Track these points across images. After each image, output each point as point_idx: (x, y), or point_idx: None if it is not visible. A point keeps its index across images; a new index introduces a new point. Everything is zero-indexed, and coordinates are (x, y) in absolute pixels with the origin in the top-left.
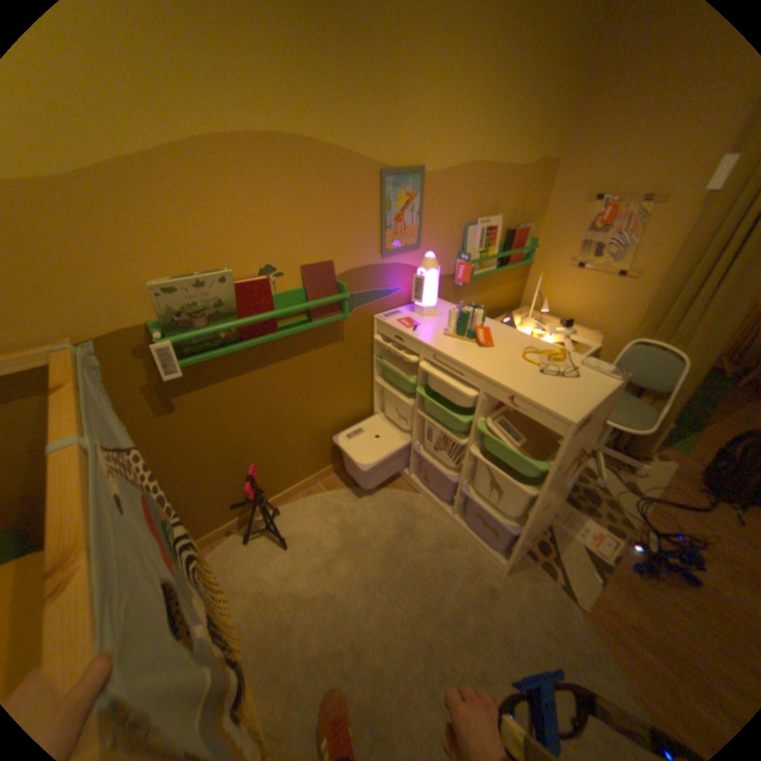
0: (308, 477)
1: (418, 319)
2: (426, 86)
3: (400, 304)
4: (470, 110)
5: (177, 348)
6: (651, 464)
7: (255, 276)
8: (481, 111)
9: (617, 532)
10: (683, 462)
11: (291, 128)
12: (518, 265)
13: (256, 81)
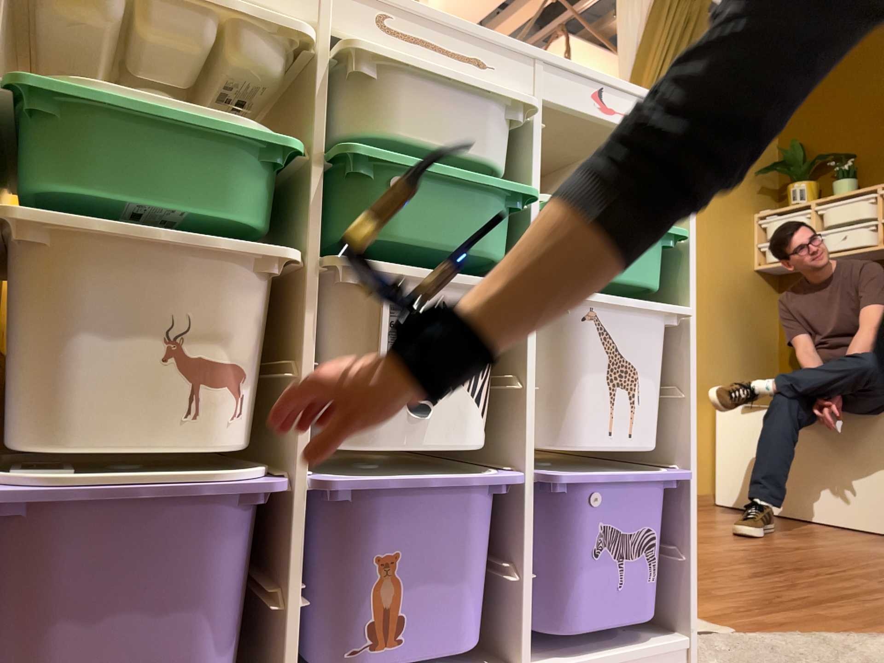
0: None
1: None
2: None
3: None
4: None
5: None
6: None
7: None
8: None
9: None
10: None
11: None
12: None
13: None
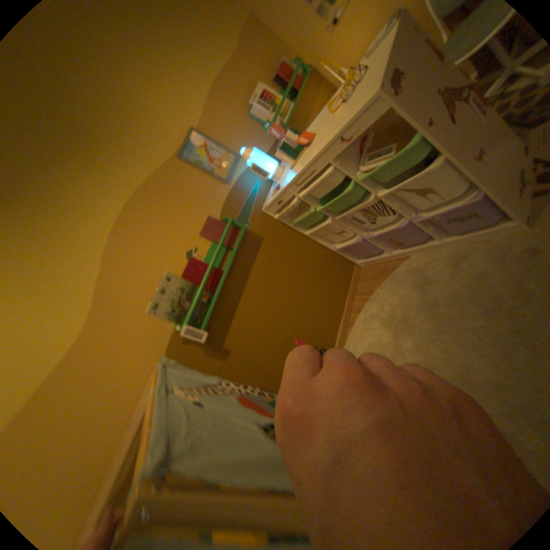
0: (341, 318)
1: (279, 181)
2: (148, 101)
3: (268, 188)
4: (177, 75)
5: (193, 323)
6: None
7: (187, 261)
8: (182, 68)
9: None
10: None
11: (126, 194)
12: (305, 82)
13: (97, 198)
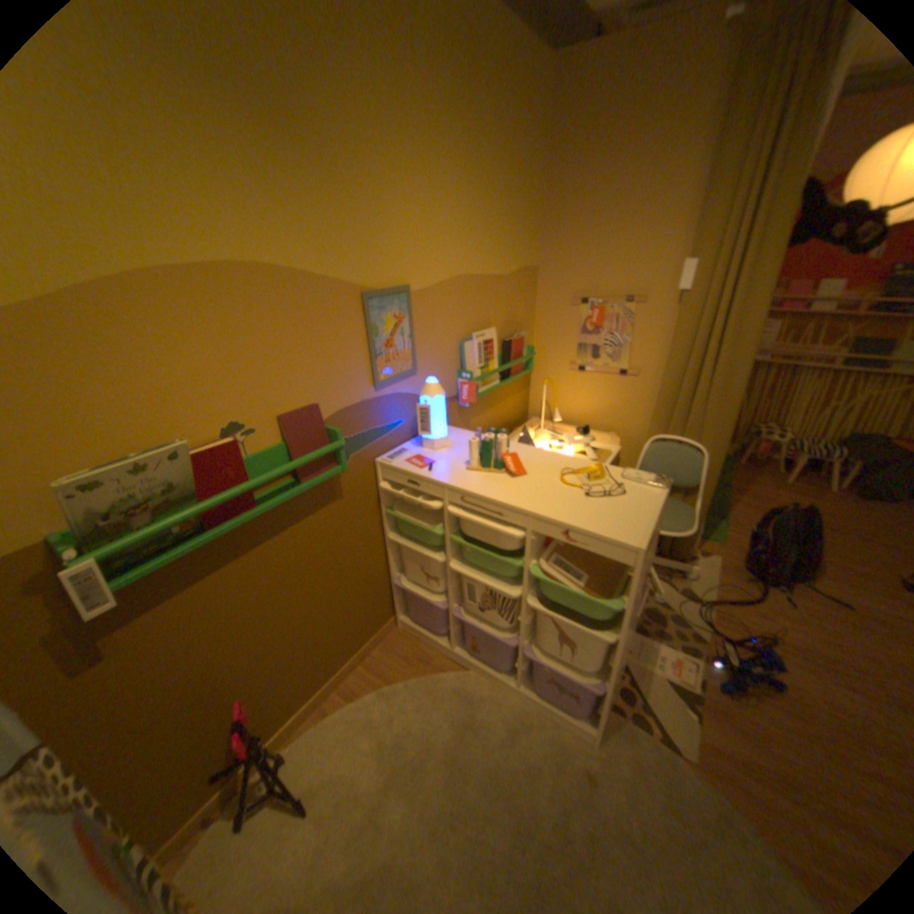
0: (316, 692)
1: (431, 455)
2: (400, 204)
3: (404, 439)
4: (448, 225)
5: (105, 563)
6: (697, 563)
7: (217, 439)
8: (458, 226)
9: (693, 652)
10: (724, 554)
11: (248, 254)
12: (520, 376)
13: (197, 204)
